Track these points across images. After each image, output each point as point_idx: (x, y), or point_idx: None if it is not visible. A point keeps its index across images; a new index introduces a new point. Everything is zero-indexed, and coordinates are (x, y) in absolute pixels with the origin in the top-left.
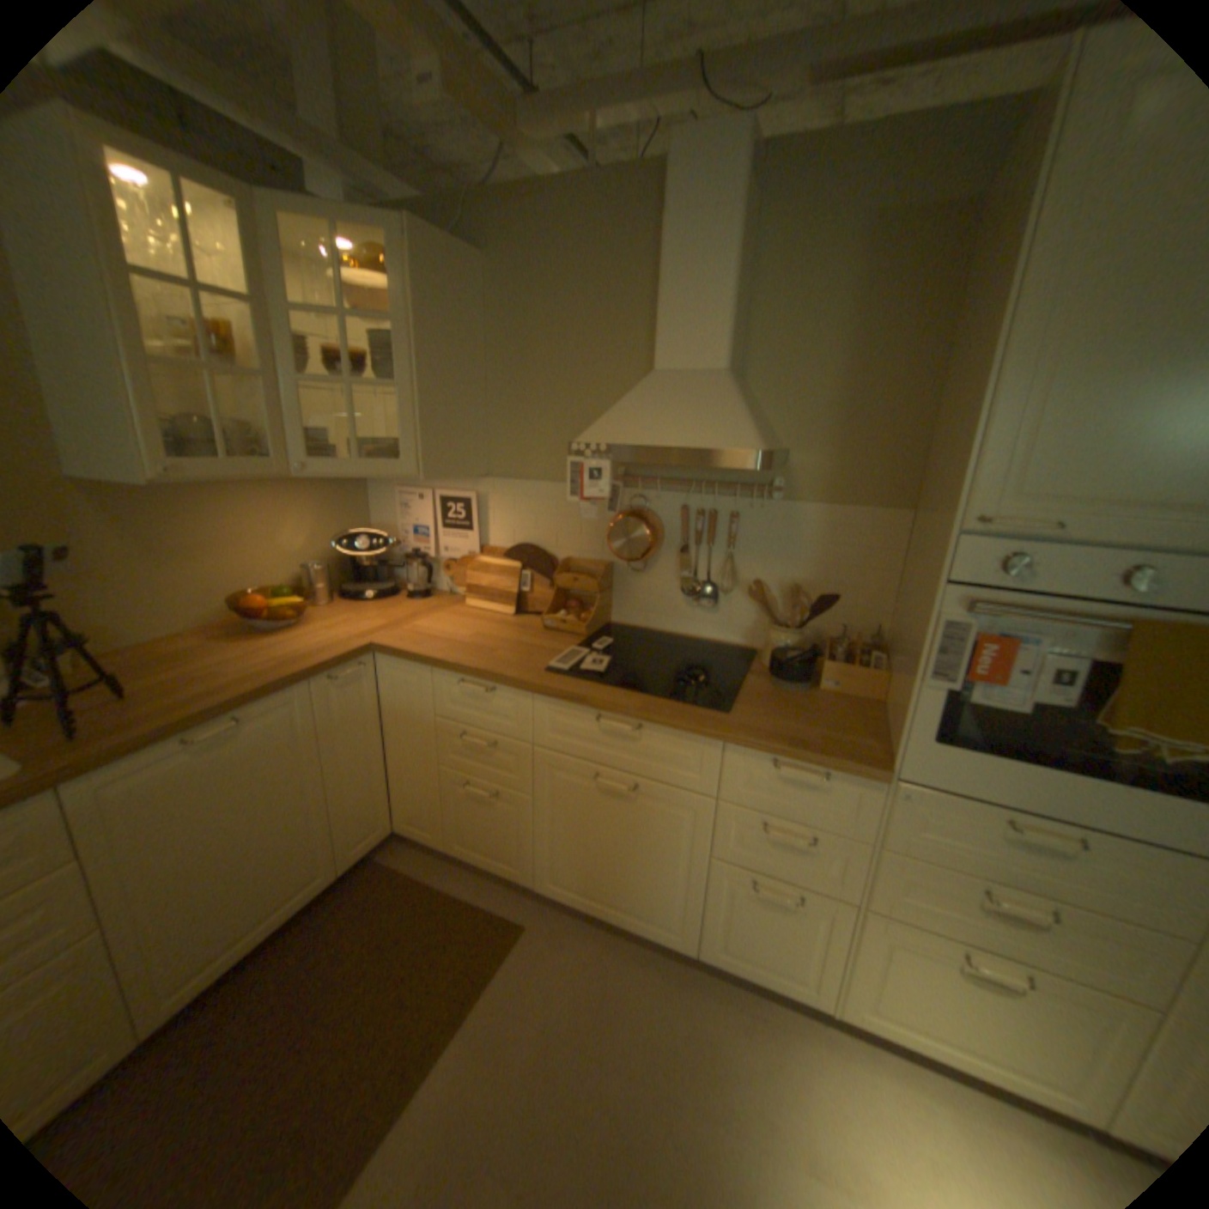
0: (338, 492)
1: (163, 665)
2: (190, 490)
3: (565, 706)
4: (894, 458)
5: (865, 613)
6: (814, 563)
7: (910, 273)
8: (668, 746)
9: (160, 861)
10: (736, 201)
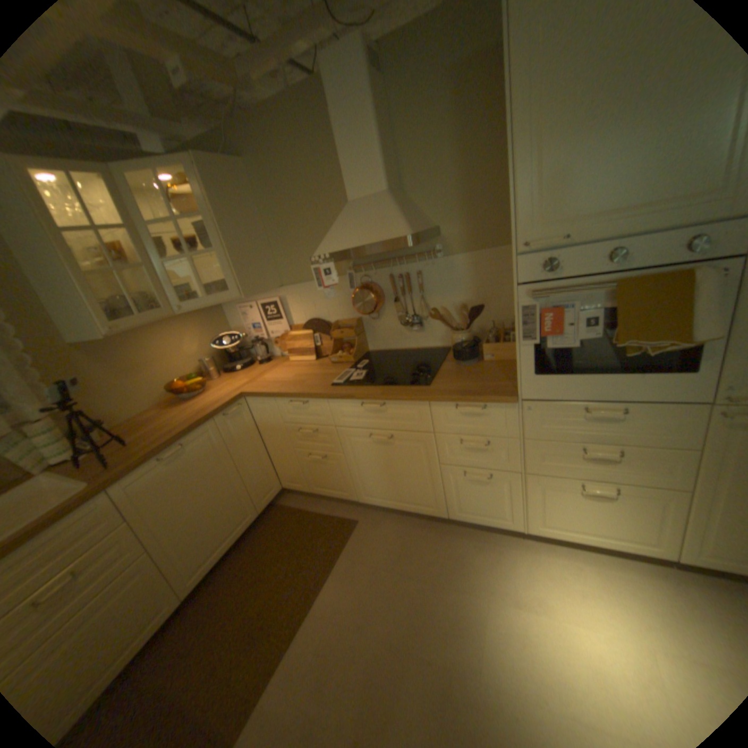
0: (207, 315)
1: (140, 427)
2: (128, 335)
3: (345, 402)
4: (499, 214)
5: (505, 311)
6: (469, 289)
7: (480, 98)
8: (401, 410)
9: (164, 519)
10: (364, 87)
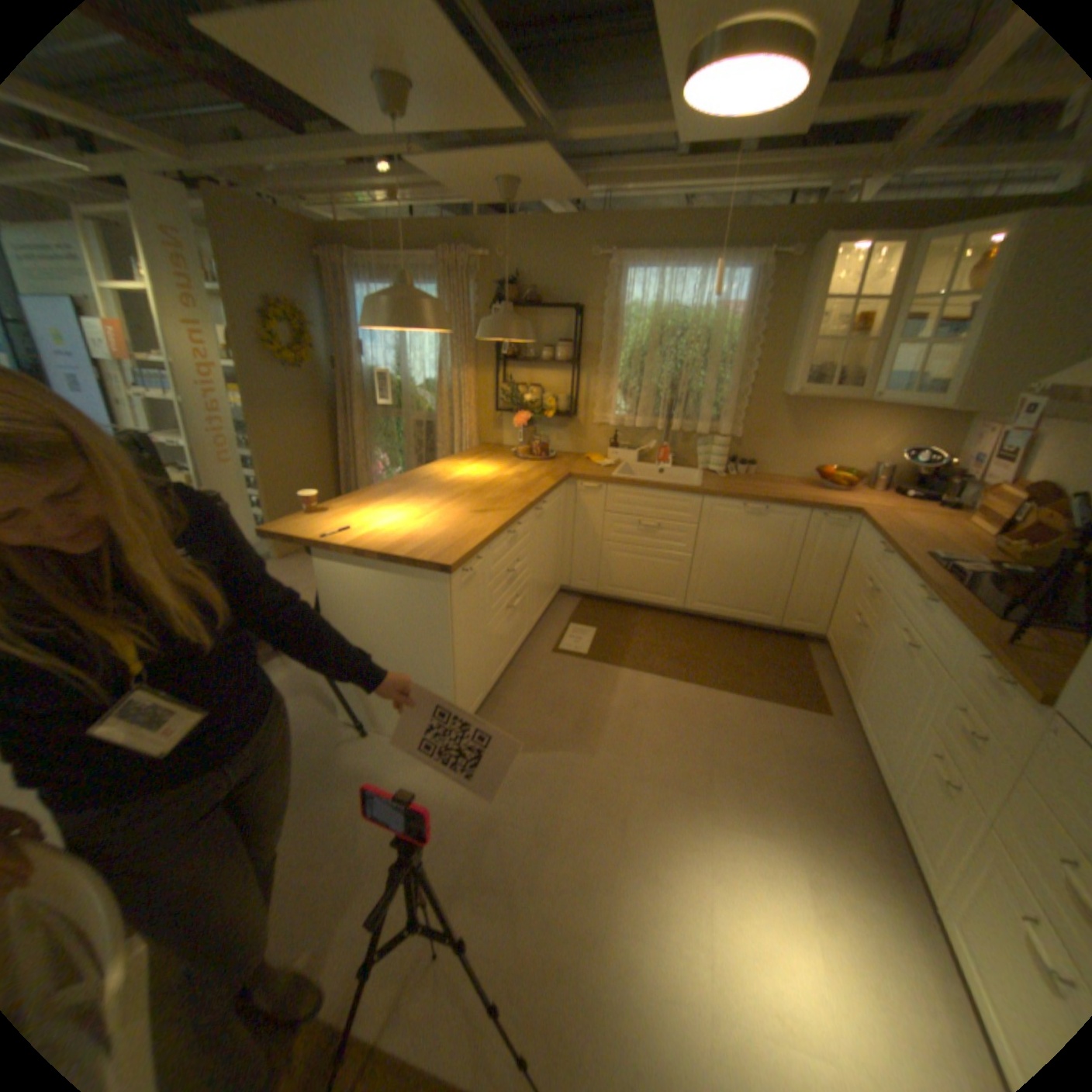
0: (941, 420)
1: (770, 482)
2: (834, 405)
3: (914, 576)
4: None
5: None
6: None
7: None
8: (944, 624)
9: (717, 547)
10: None
